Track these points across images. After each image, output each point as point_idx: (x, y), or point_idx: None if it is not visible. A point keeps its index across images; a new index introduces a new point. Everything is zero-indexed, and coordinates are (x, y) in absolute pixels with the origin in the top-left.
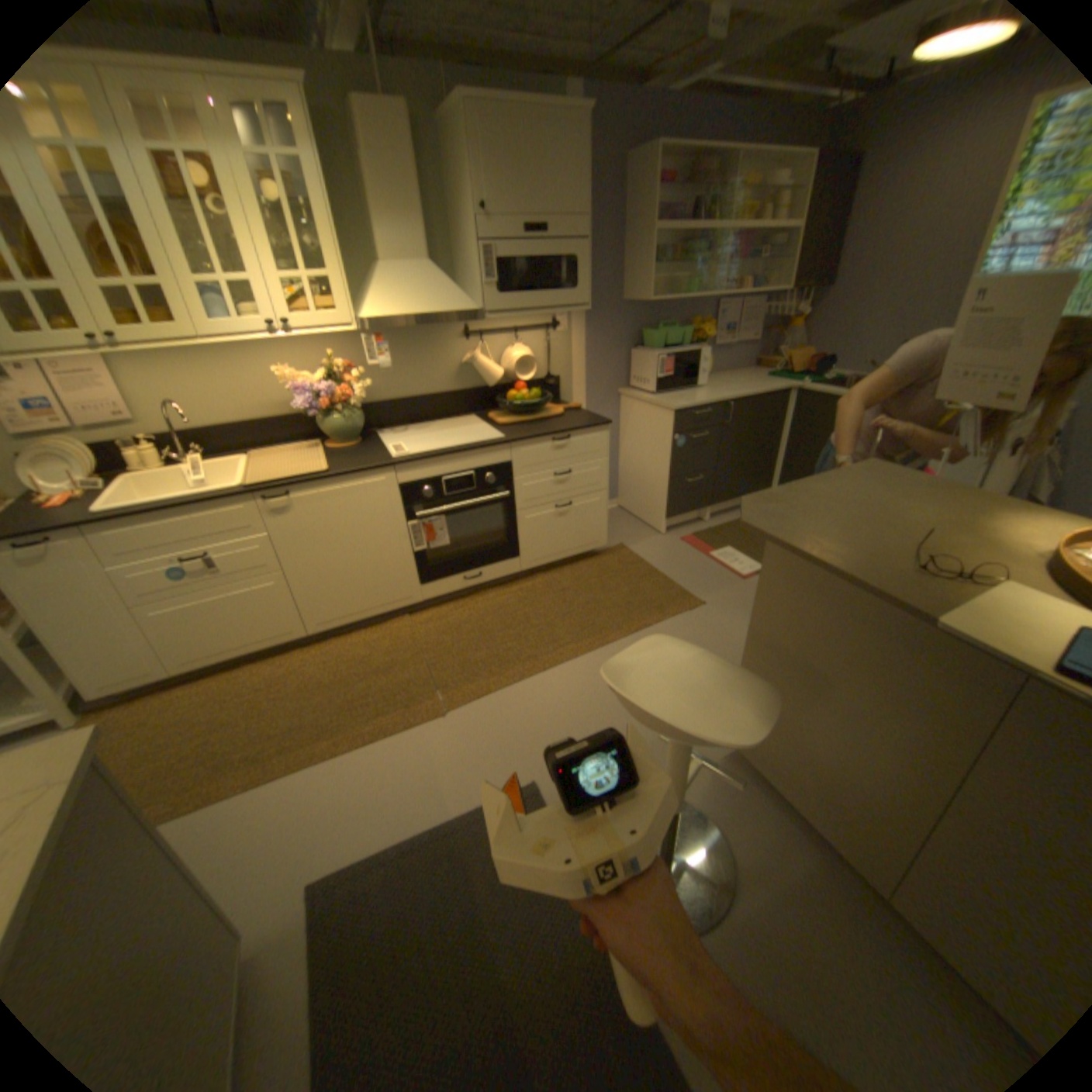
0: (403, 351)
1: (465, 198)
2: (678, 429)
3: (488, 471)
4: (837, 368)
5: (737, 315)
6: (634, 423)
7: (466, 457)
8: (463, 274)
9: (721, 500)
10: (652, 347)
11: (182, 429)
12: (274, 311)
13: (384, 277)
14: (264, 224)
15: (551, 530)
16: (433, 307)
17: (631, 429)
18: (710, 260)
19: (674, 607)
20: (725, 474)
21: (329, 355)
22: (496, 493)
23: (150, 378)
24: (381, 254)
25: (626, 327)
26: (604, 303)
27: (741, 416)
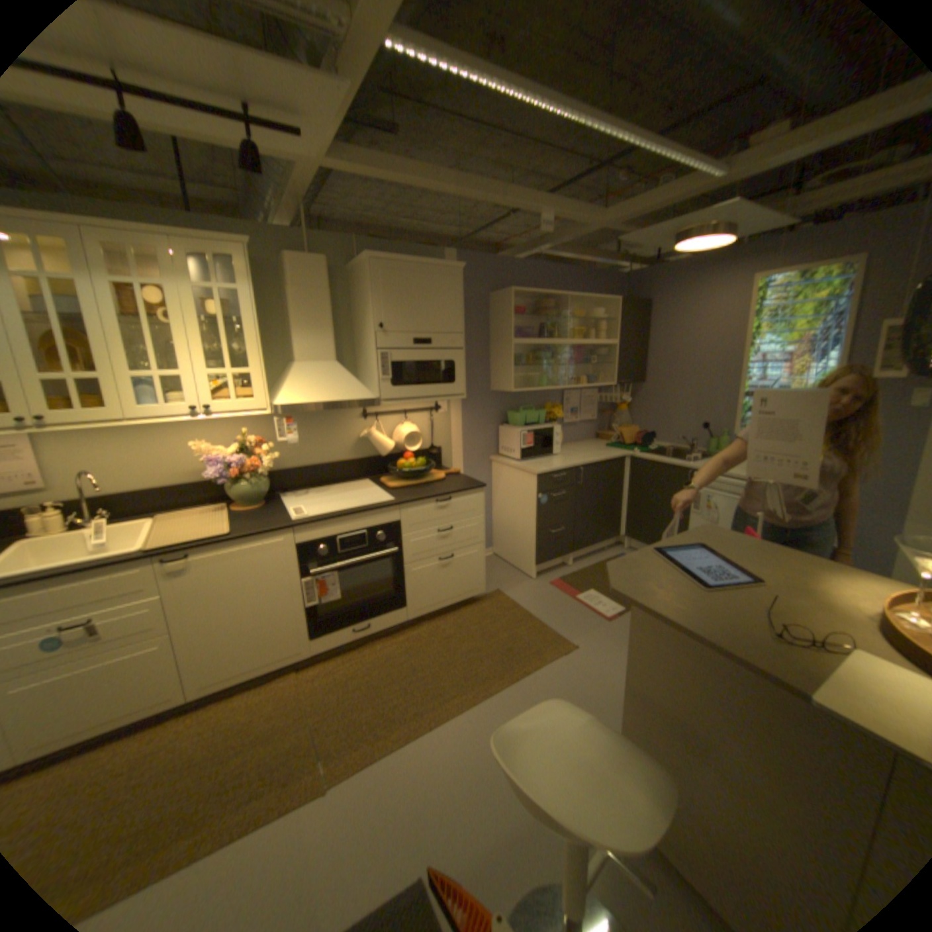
0: (309, 428)
1: (368, 320)
2: (540, 489)
3: (378, 529)
4: (657, 441)
5: (577, 402)
6: (503, 483)
7: (359, 517)
8: (363, 372)
9: (580, 547)
10: (514, 425)
11: (92, 496)
12: (198, 399)
13: (298, 373)
14: (201, 334)
15: (435, 580)
16: (338, 396)
17: (501, 488)
18: (554, 364)
19: (550, 653)
20: (581, 525)
21: (244, 432)
22: (385, 548)
23: (71, 451)
24: (297, 356)
25: (493, 410)
26: (475, 393)
27: (589, 478)
